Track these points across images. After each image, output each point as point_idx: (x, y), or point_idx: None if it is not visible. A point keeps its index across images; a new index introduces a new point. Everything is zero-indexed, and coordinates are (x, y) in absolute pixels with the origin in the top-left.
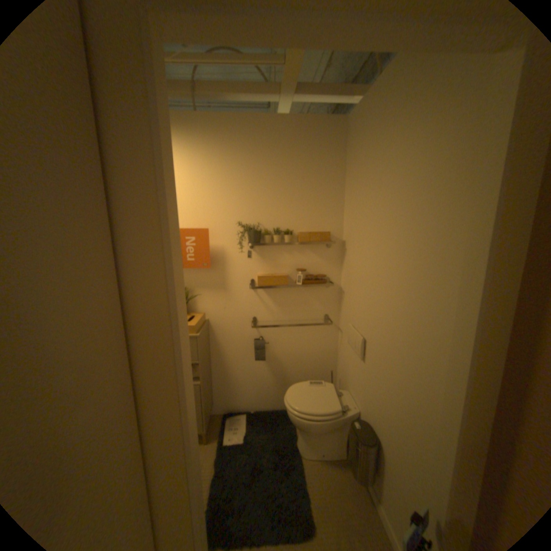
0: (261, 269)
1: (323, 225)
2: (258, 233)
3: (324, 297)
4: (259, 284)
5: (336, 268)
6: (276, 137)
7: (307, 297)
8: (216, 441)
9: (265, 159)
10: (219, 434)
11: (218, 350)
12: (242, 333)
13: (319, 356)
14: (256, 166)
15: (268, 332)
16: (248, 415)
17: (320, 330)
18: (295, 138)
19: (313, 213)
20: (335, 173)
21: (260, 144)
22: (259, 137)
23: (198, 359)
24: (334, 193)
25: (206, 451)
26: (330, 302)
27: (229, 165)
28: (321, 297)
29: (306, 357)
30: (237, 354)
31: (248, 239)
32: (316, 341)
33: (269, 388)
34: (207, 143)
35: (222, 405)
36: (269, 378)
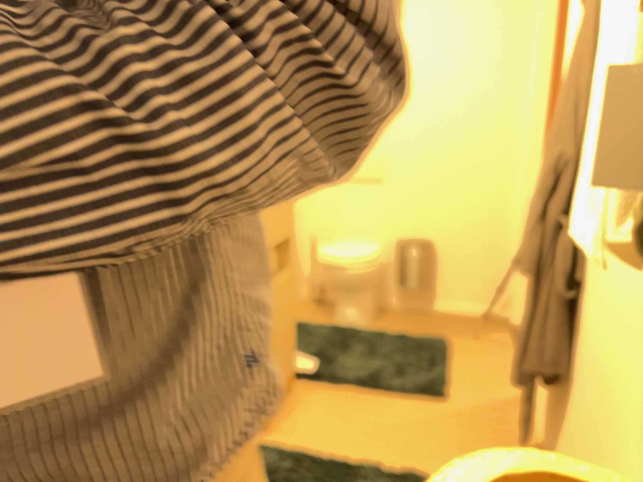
0: None
1: None
2: None
3: None
4: None
5: None
6: None
7: None
8: None
9: None
10: None
11: None
12: None
13: None
14: None
15: None
16: None
17: None
18: None
19: None
20: None
21: None
22: None
23: None
24: None
25: None
26: None
27: None
28: None
29: None
30: None
31: None
32: None
33: None
34: None
35: None
36: None
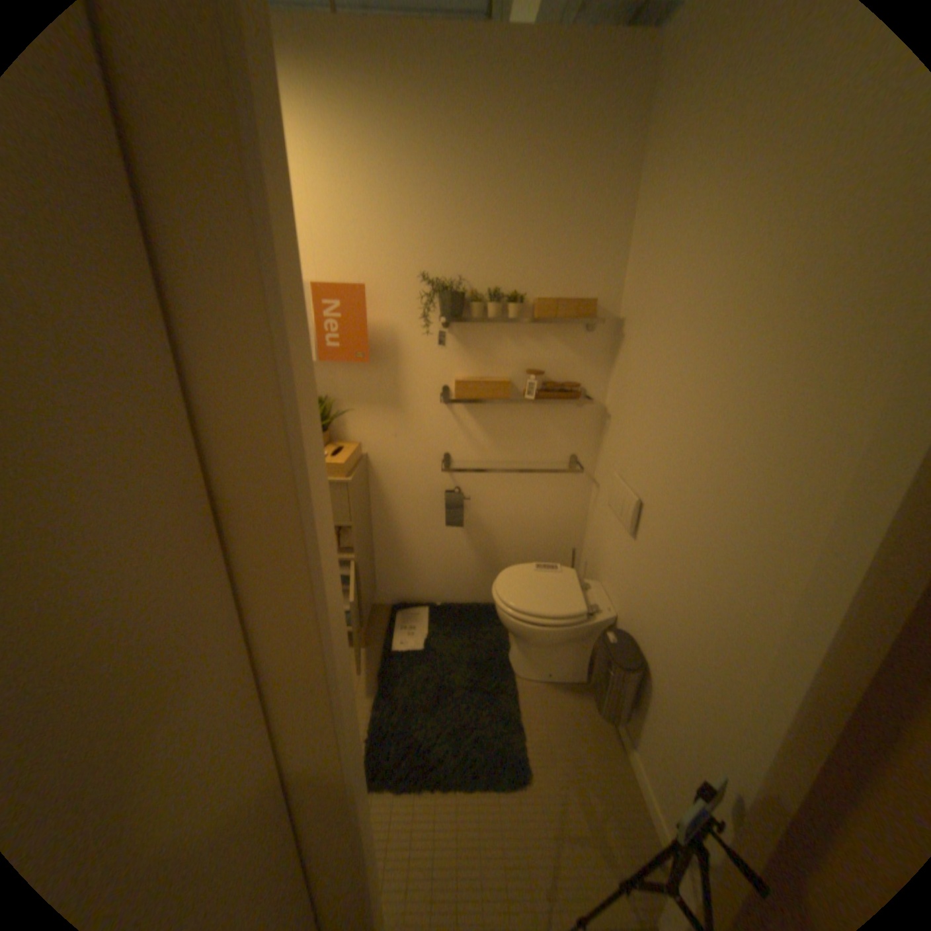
0: (462, 369)
1: (585, 284)
2: (458, 298)
3: (573, 424)
4: (458, 395)
5: (600, 371)
6: (503, 85)
7: (542, 424)
8: (382, 643)
9: (479, 136)
10: (387, 634)
11: (385, 506)
12: (425, 480)
13: (555, 524)
14: (460, 151)
15: (470, 480)
16: (433, 609)
17: (560, 481)
18: (544, 86)
19: (568, 259)
20: (619, 173)
21: (469, 101)
22: (469, 83)
23: (351, 520)
24: (613, 218)
25: (367, 657)
26: (583, 434)
27: (406, 150)
28: (567, 424)
29: (532, 524)
30: (417, 515)
31: (440, 308)
32: (552, 499)
33: (467, 570)
34: (361, 97)
35: (390, 592)
36: (468, 555)
